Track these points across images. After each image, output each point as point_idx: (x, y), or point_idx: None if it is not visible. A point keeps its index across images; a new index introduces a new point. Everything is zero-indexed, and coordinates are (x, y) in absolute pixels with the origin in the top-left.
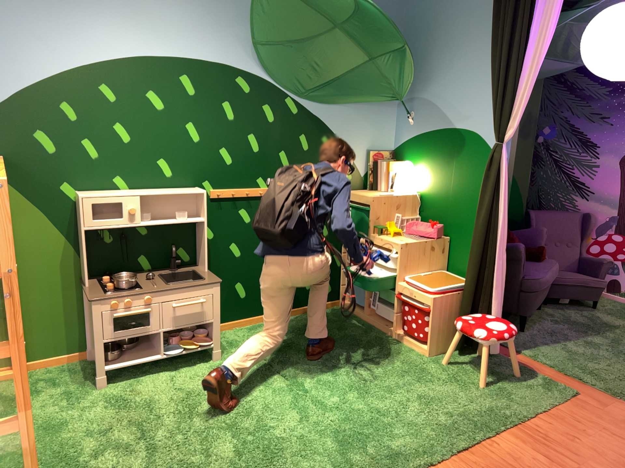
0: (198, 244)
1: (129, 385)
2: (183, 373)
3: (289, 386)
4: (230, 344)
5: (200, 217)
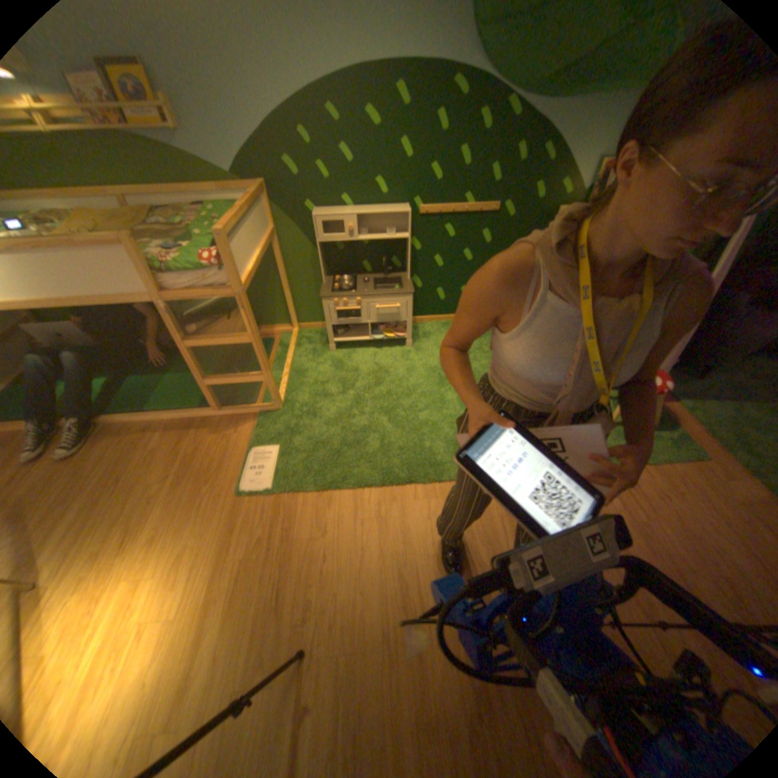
0: (405, 255)
1: (344, 355)
2: (380, 354)
3: (445, 384)
4: (421, 338)
5: (405, 233)
